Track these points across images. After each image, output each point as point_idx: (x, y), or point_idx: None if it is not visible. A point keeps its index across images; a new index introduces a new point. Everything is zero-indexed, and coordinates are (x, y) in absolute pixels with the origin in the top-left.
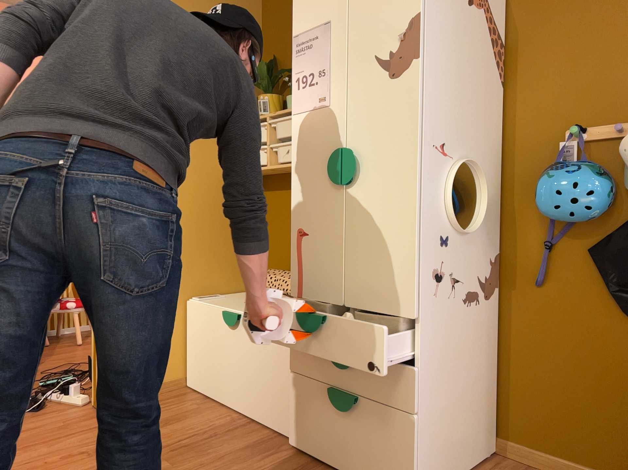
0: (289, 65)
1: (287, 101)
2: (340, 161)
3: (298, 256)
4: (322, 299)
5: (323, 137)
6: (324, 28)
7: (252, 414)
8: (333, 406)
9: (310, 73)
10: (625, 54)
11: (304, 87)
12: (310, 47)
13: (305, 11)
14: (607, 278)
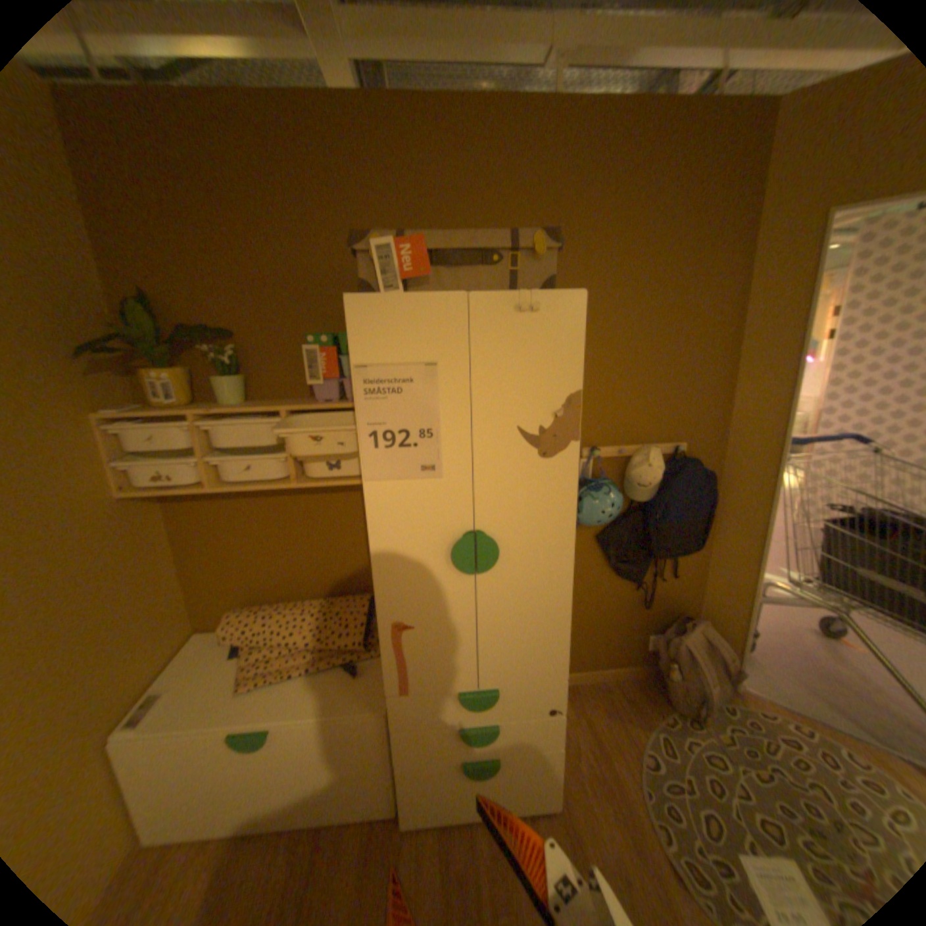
0: (182, 313)
1: (215, 385)
2: (474, 550)
3: (396, 654)
4: (443, 690)
5: (433, 517)
6: (424, 370)
7: (314, 823)
8: (471, 780)
9: (400, 430)
10: (625, 392)
11: (390, 447)
12: (397, 391)
13: (379, 329)
14: (610, 557)
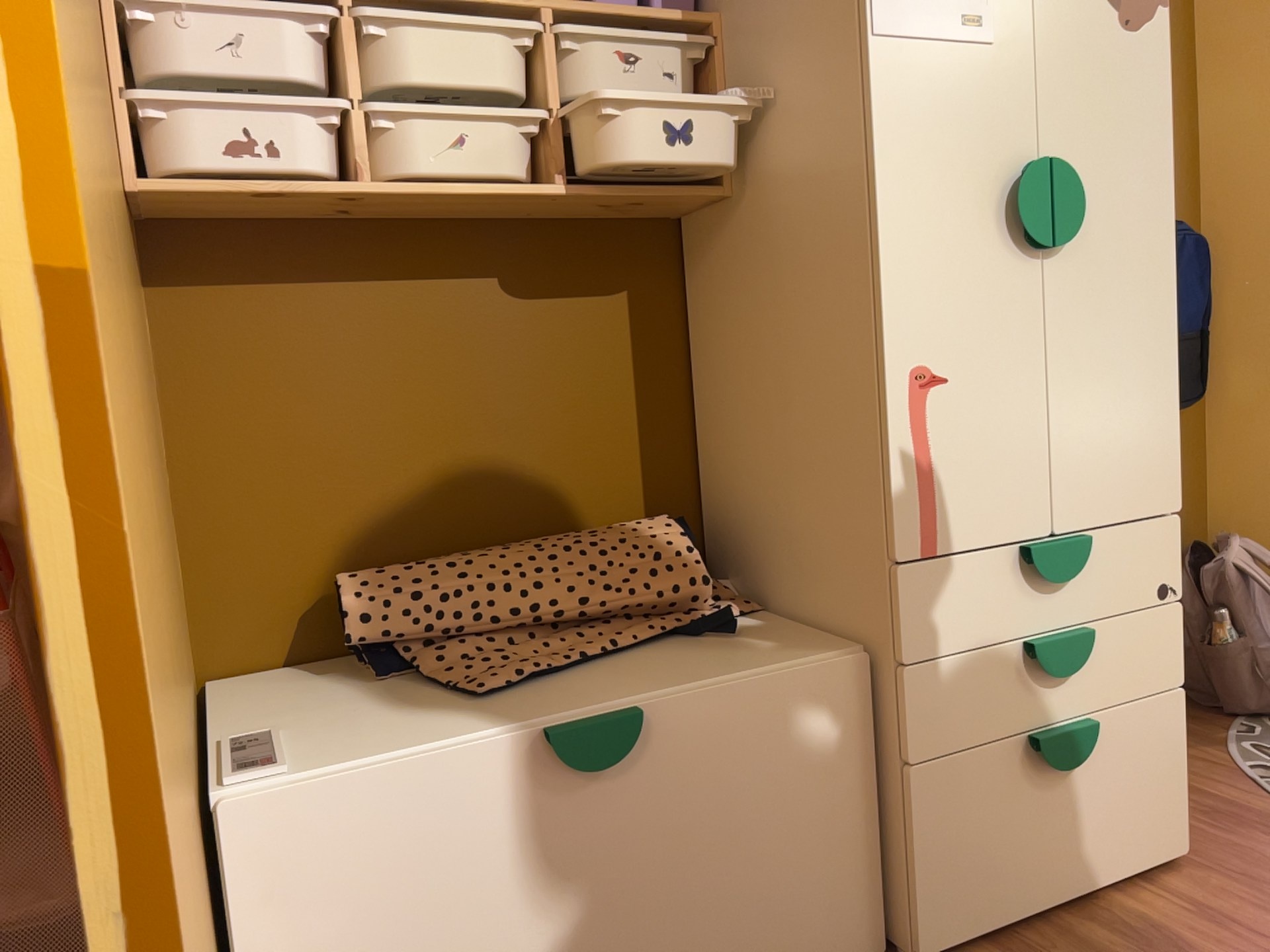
0: None
1: None
2: (1051, 192)
3: (919, 446)
4: (998, 536)
5: (979, 124)
6: None
7: None
8: (1056, 767)
9: None
10: None
11: None
12: None
13: None
14: None
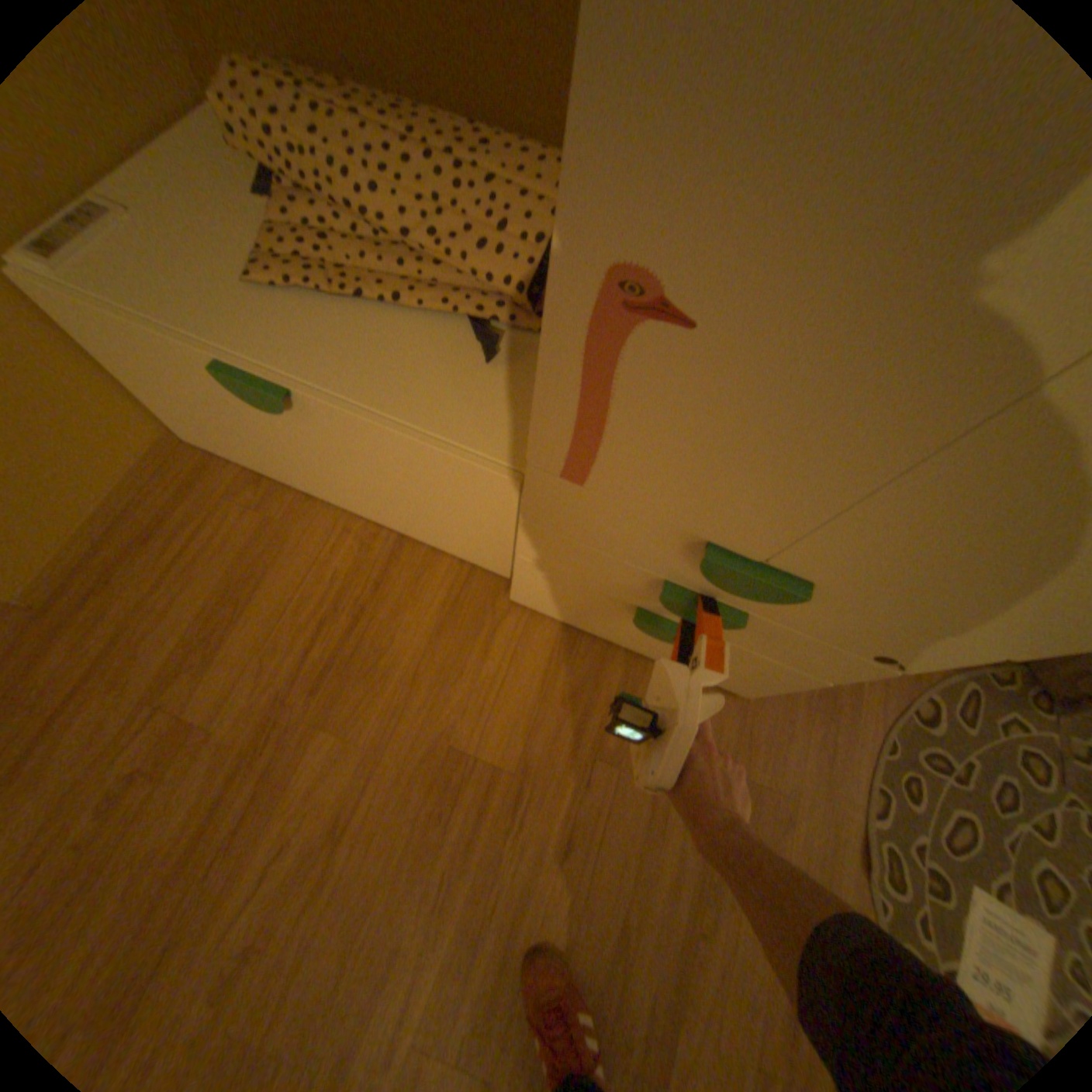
0: None
1: None
2: None
3: (591, 382)
4: (678, 520)
5: None
6: None
7: (399, 529)
8: (641, 630)
9: None
10: None
11: None
12: None
13: None
14: None
